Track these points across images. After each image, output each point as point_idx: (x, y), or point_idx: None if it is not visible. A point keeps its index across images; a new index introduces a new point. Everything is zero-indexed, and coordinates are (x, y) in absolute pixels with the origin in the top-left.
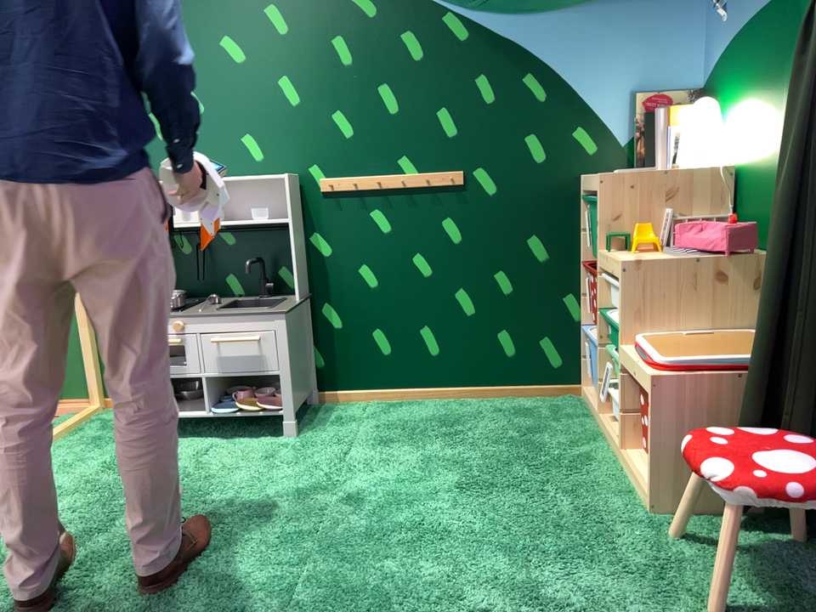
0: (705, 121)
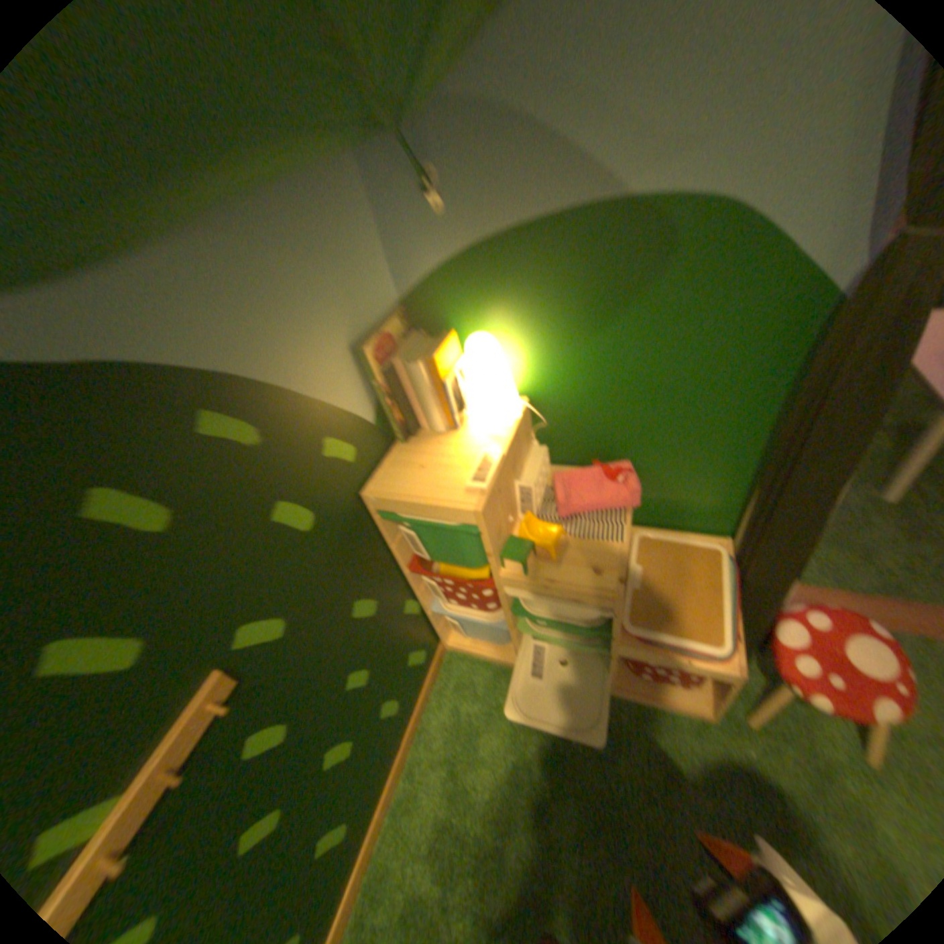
0: (501, 366)
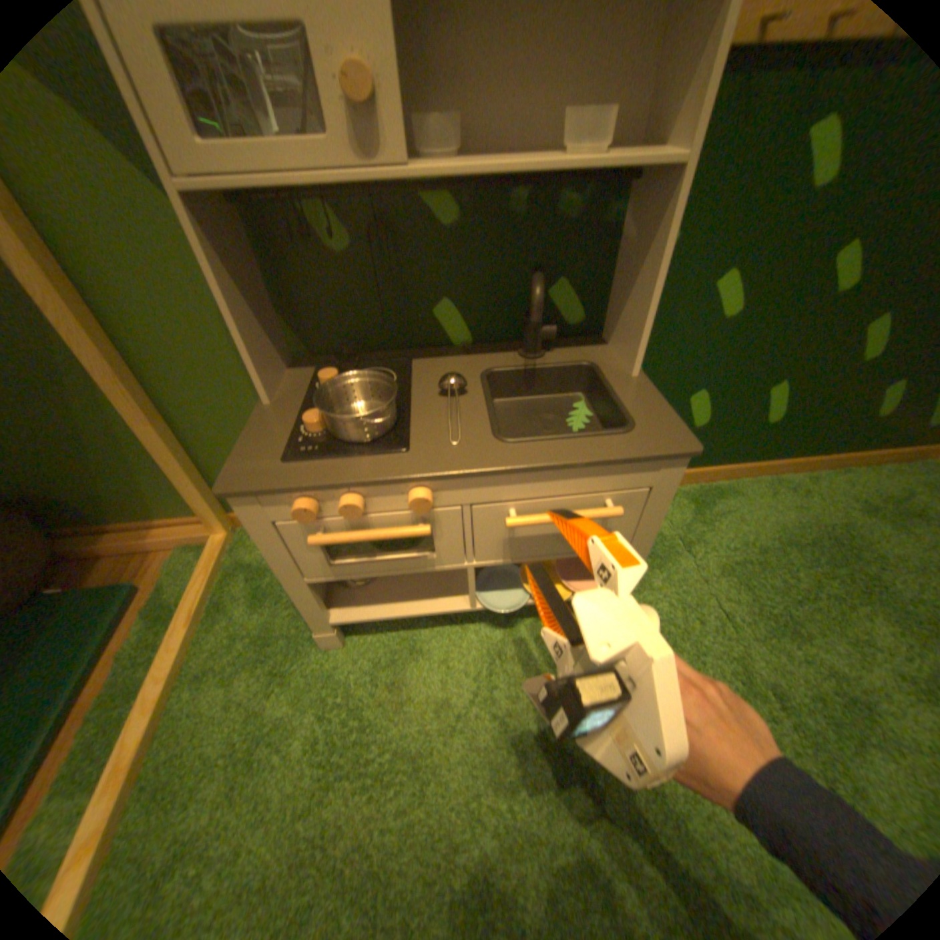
0: None
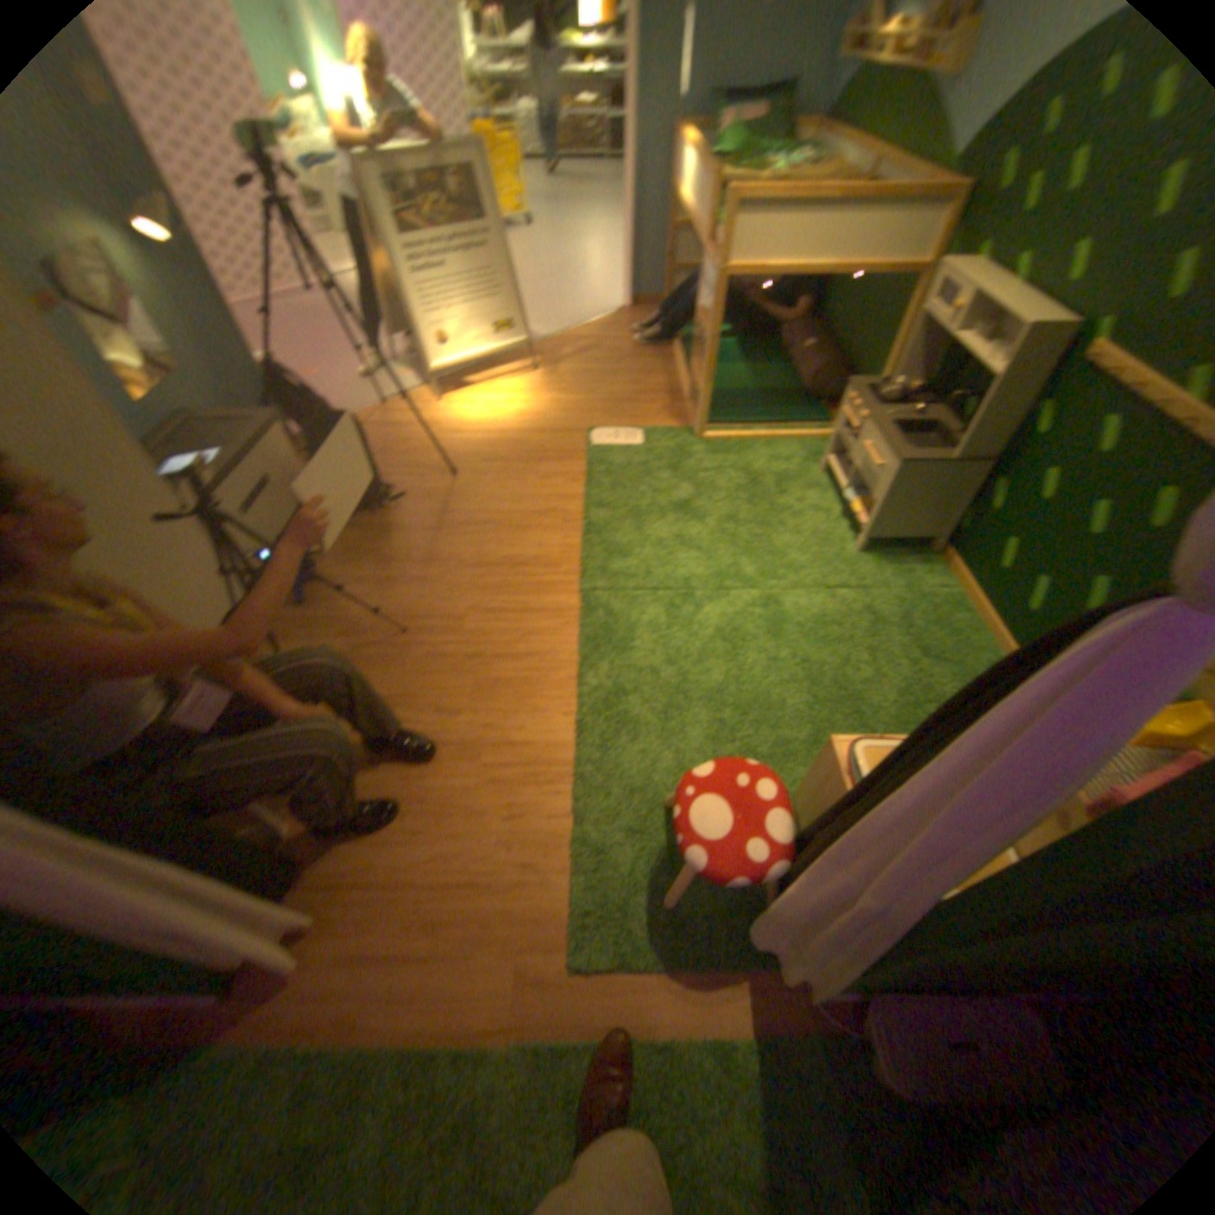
0: None
